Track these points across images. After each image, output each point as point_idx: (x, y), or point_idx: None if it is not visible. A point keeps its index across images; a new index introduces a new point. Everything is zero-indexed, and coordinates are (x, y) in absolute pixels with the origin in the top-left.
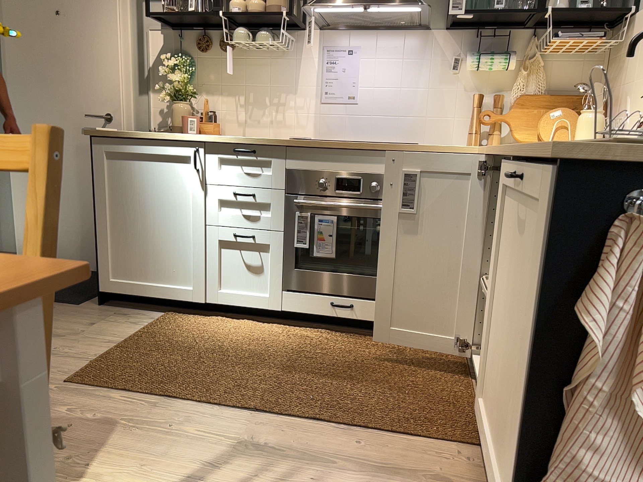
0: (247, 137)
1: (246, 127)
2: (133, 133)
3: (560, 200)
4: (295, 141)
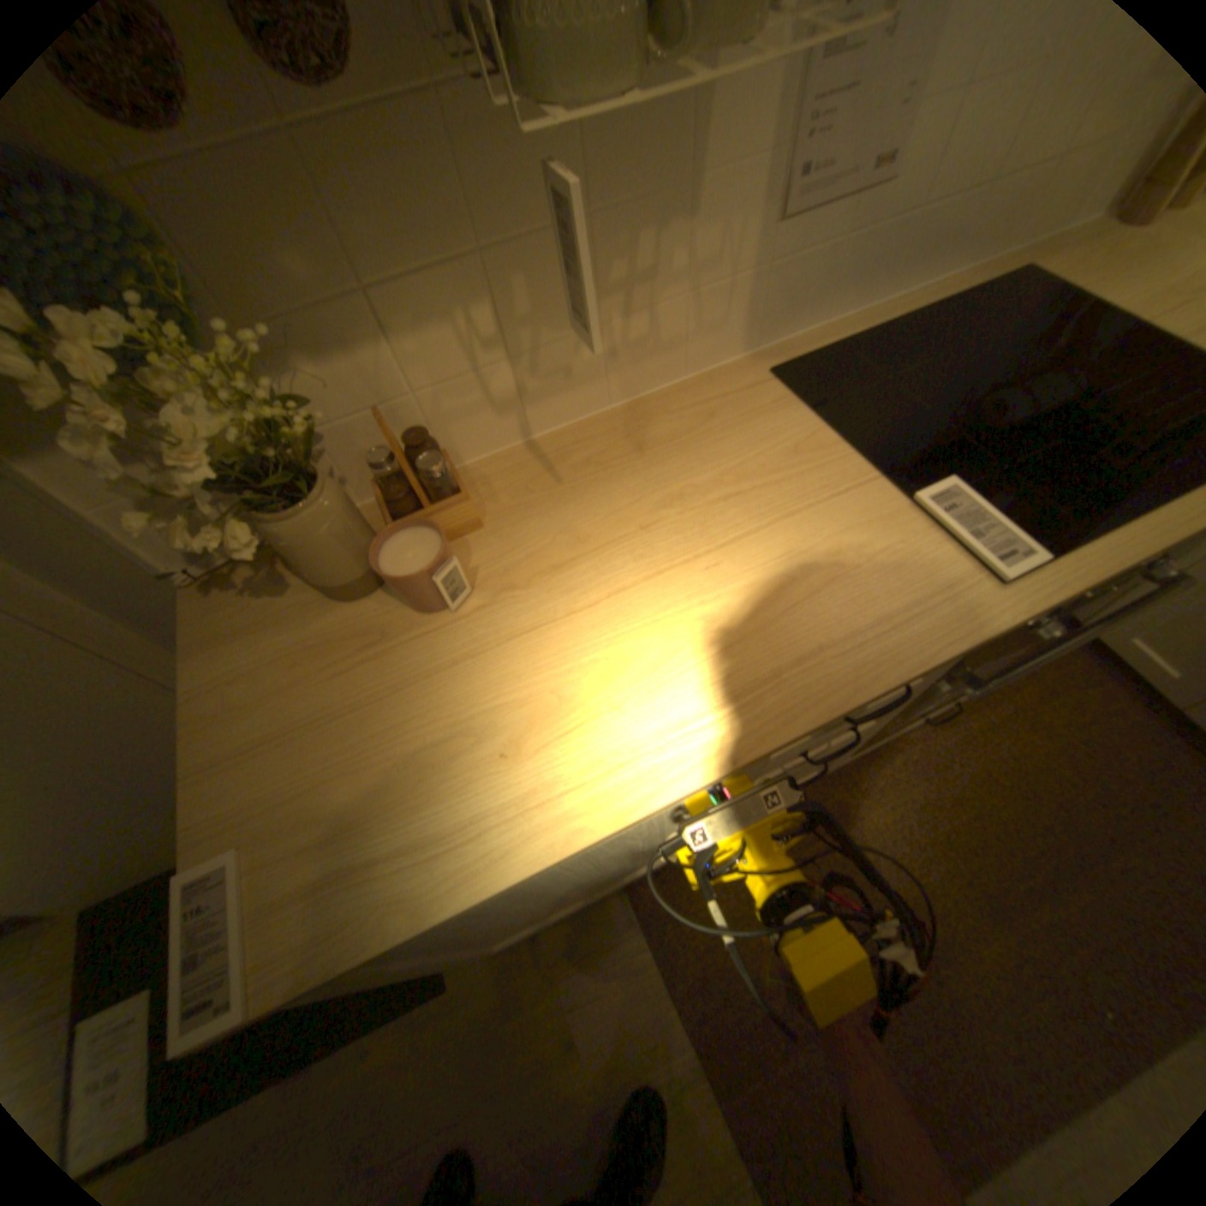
0: (558, 444)
1: (530, 405)
2: (446, 912)
3: None
4: (1060, 598)
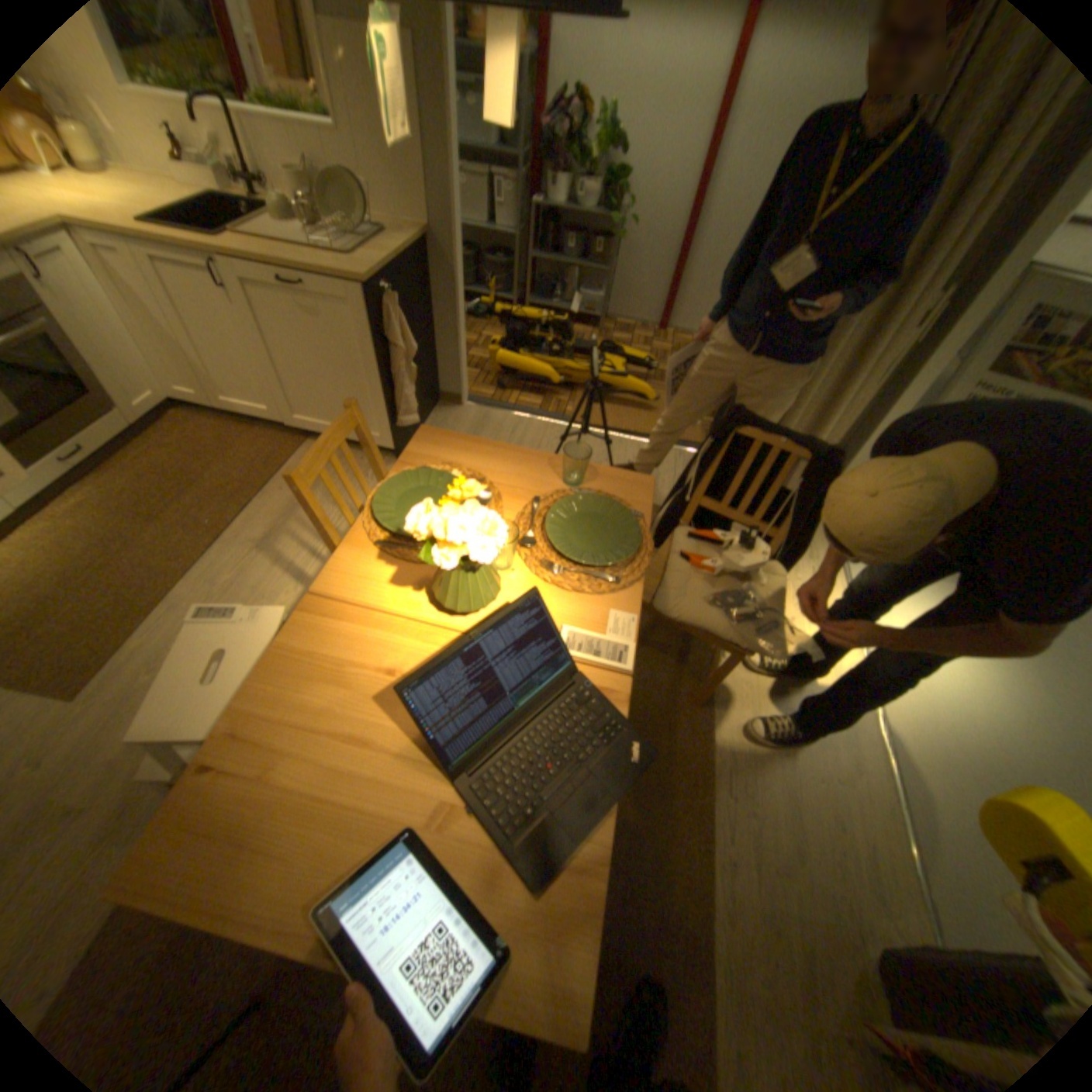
0: None
1: None
2: None
3: (359, 295)
4: None
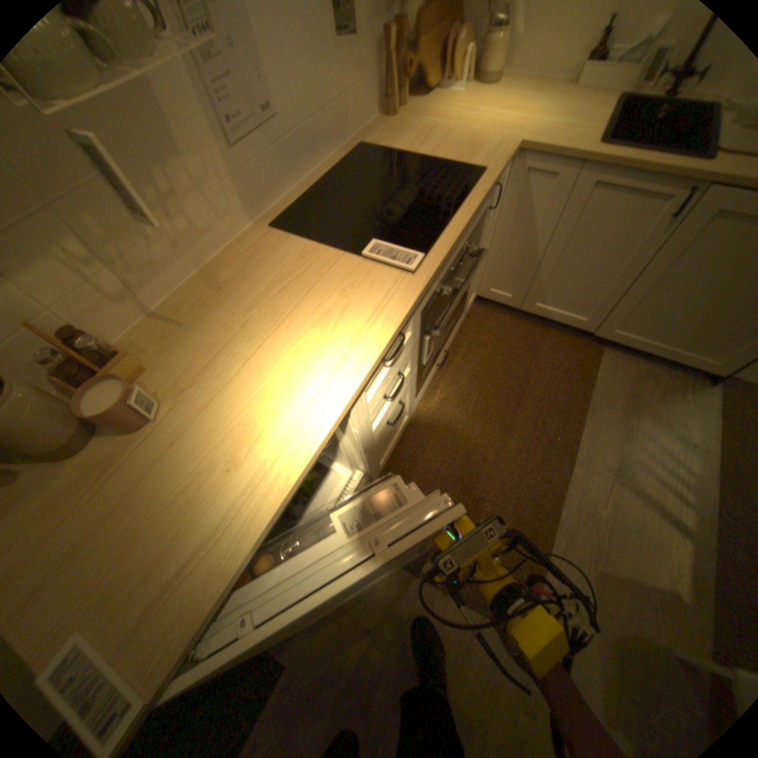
0: (168, 308)
1: (137, 292)
2: (240, 559)
3: None
4: (434, 269)
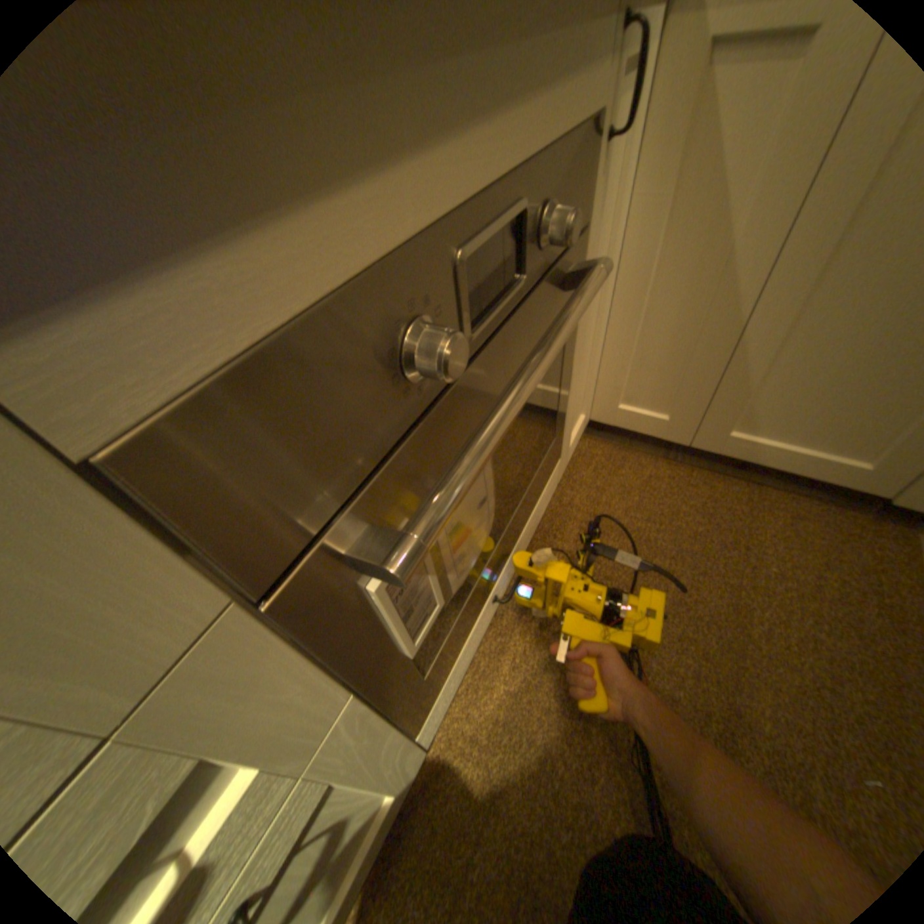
0: None
1: None
2: None
3: None
4: None
